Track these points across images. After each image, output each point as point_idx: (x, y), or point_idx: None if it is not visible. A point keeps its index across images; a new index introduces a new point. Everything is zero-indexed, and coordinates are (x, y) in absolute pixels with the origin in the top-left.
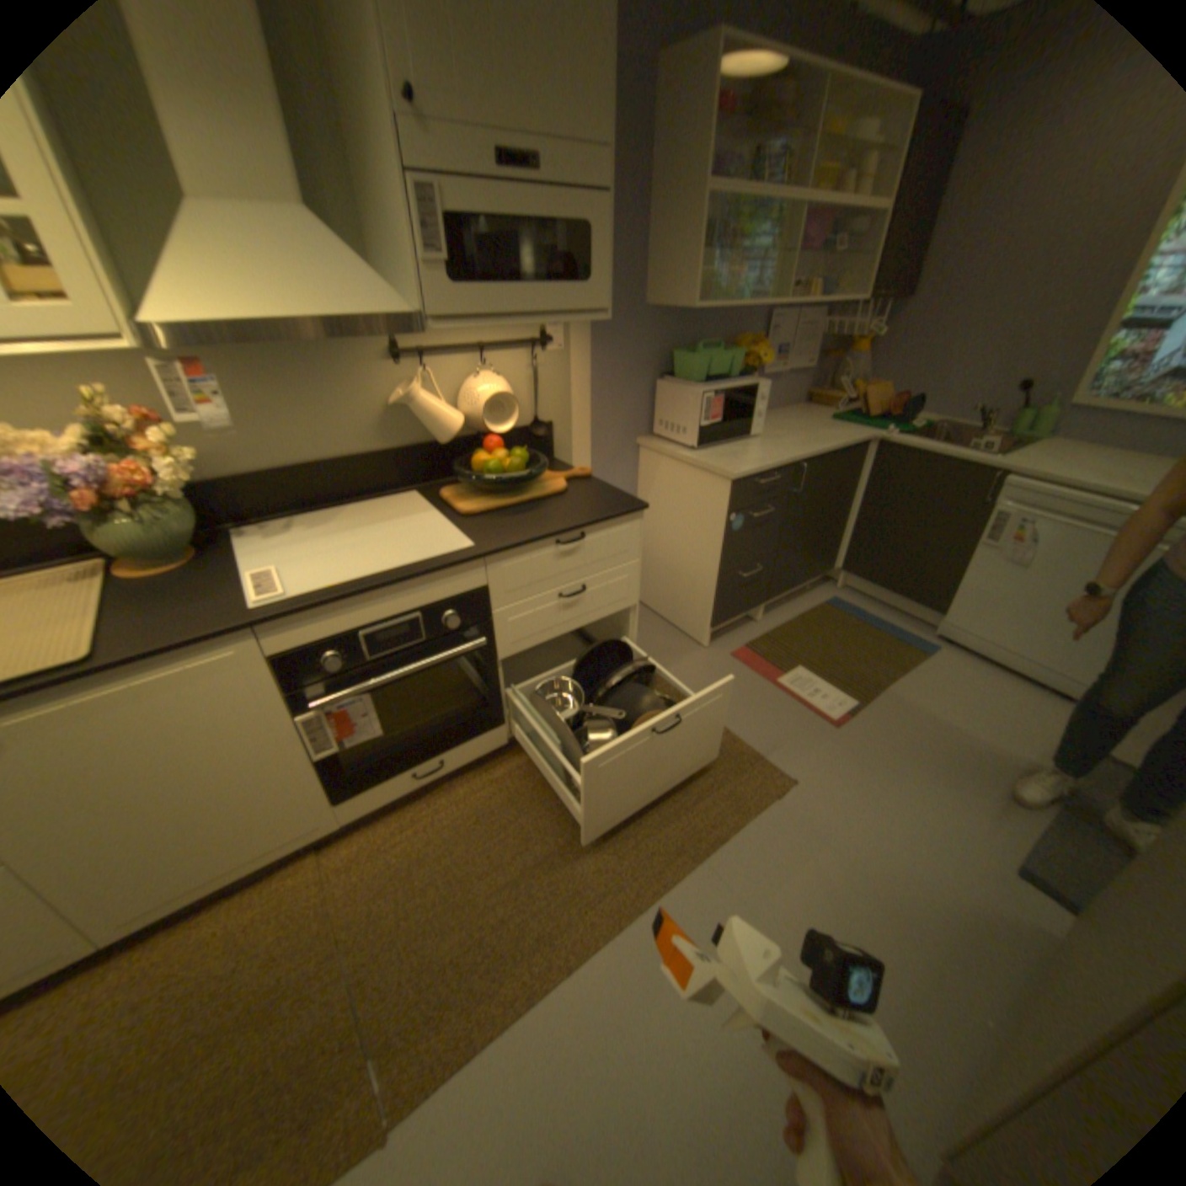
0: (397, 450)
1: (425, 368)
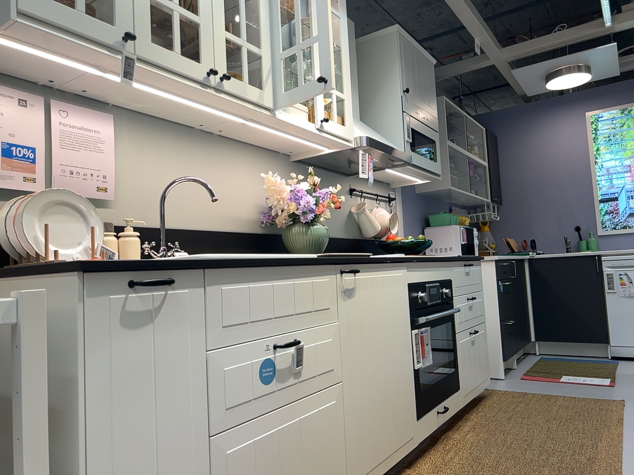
0: (351, 239)
1: (362, 199)
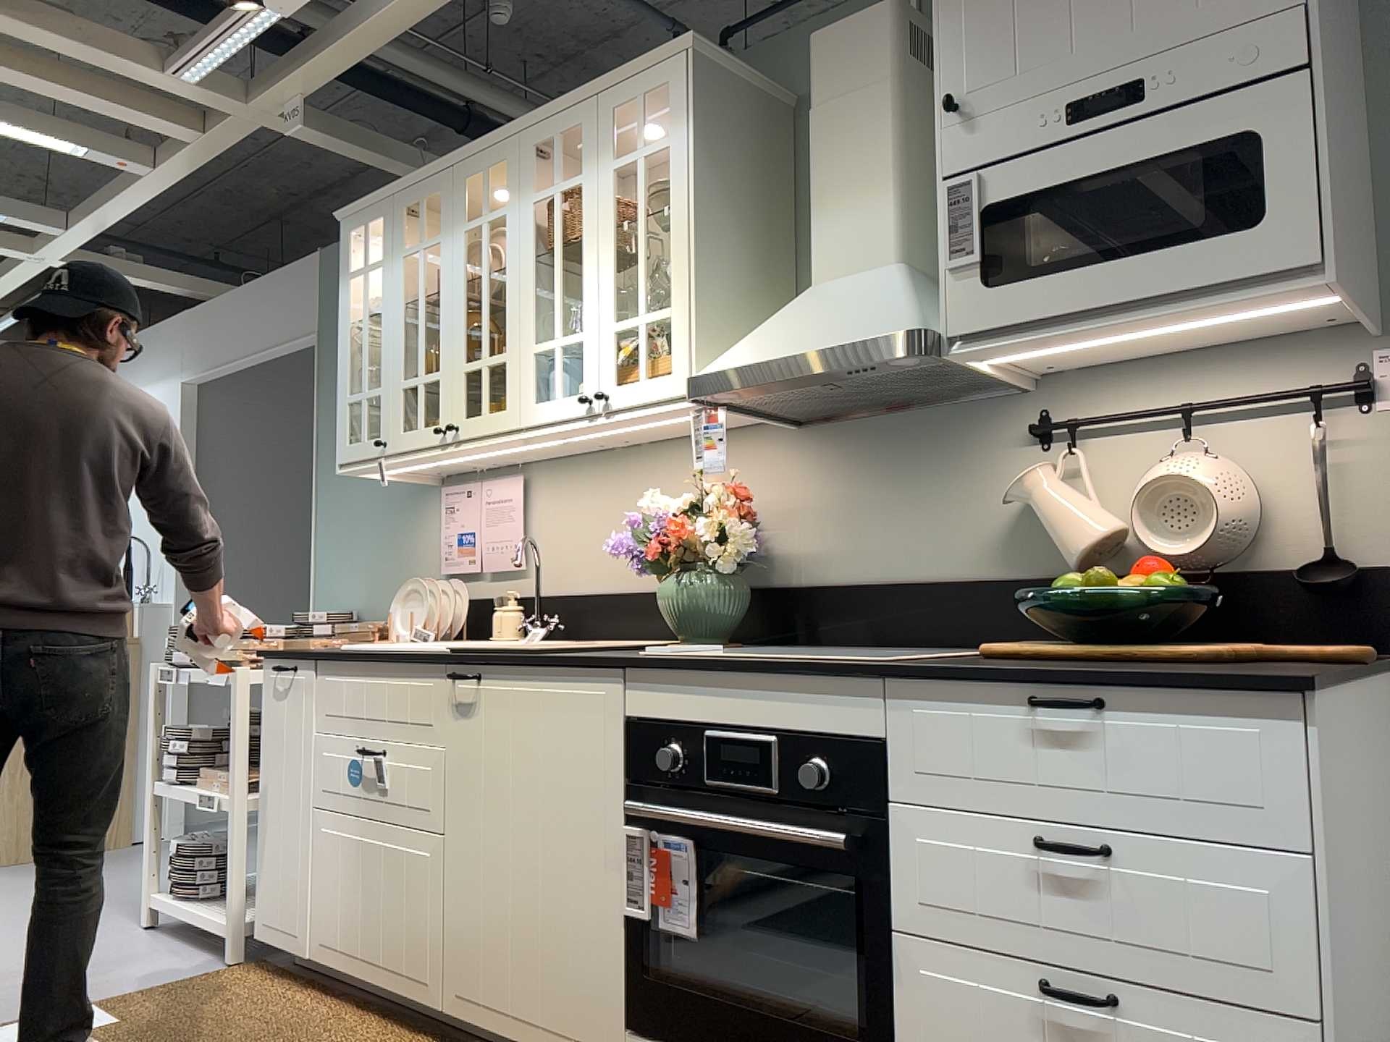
0: (1020, 579)
1: (1080, 448)
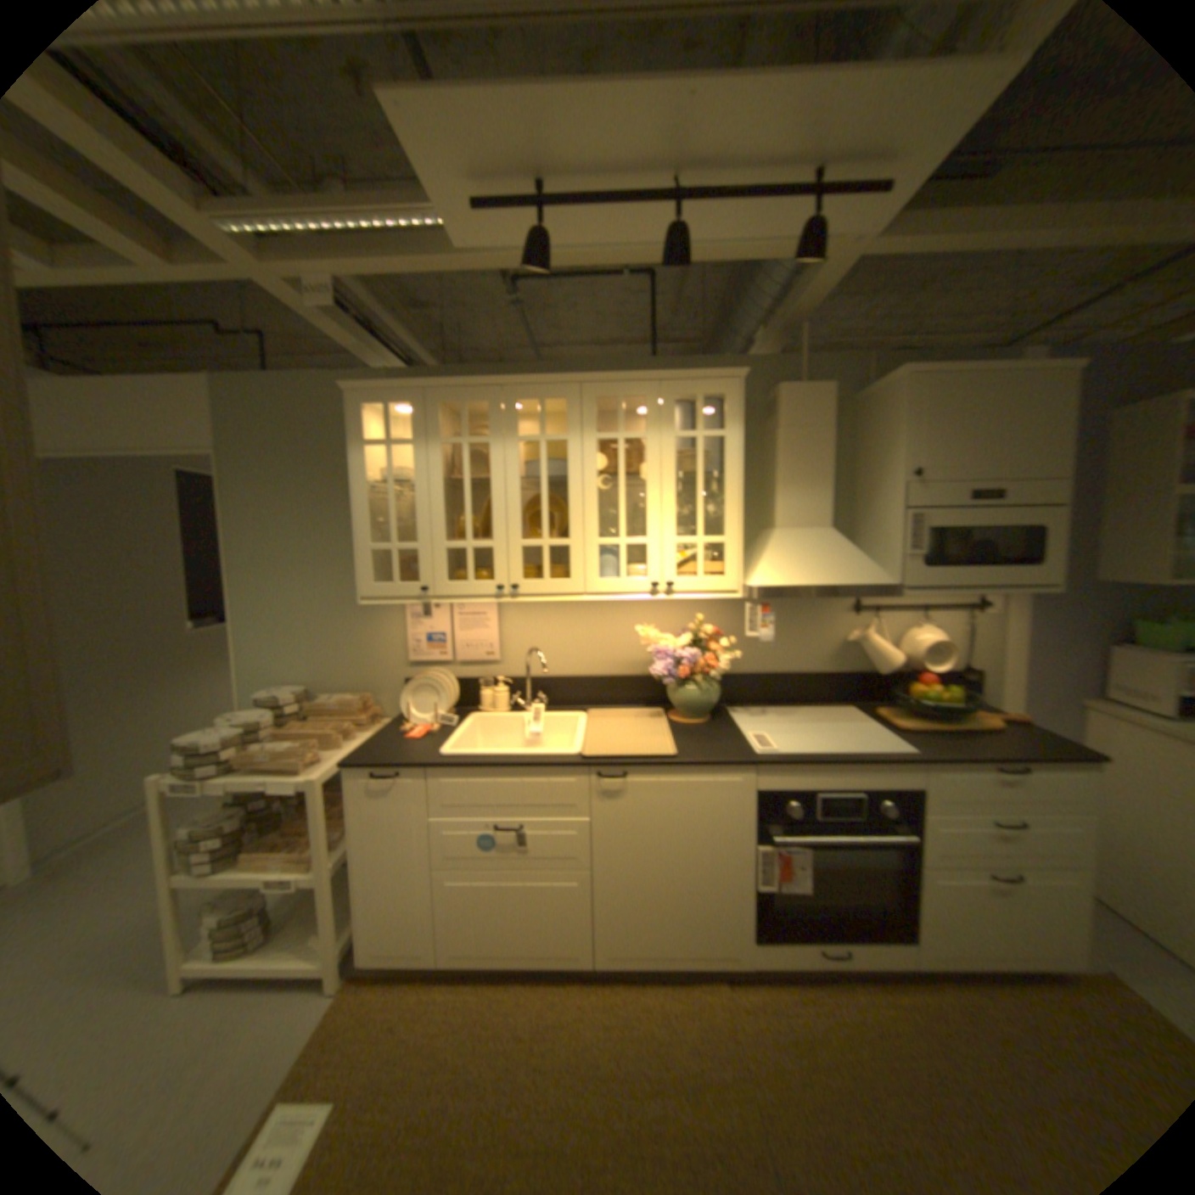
0: (842, 673)
1: (877, 618)
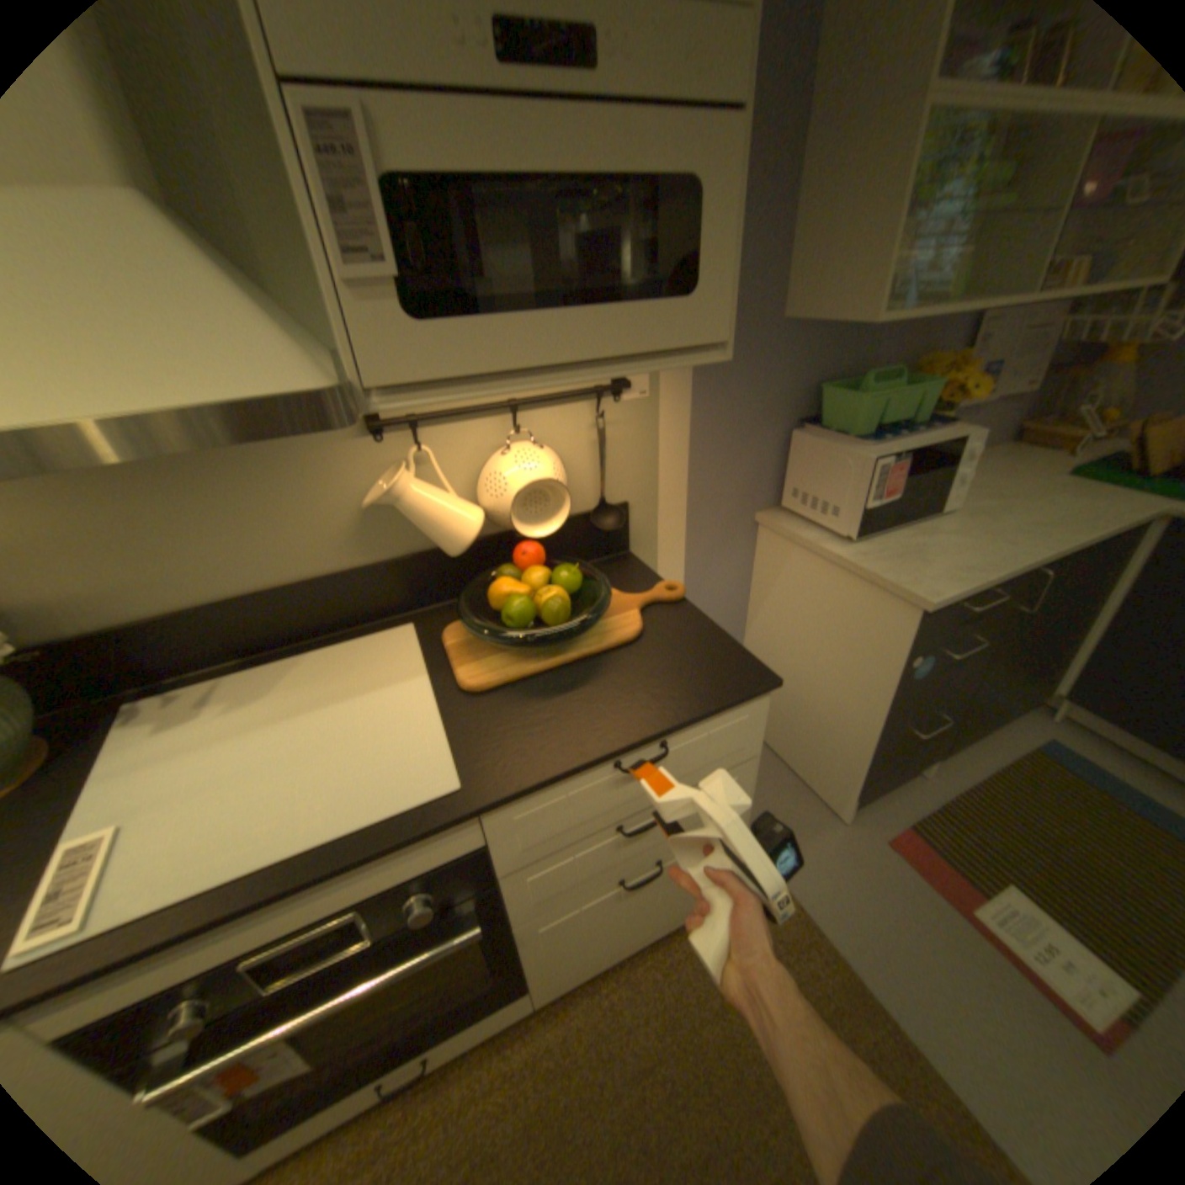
0: (384, 562)
1: (421, 441)
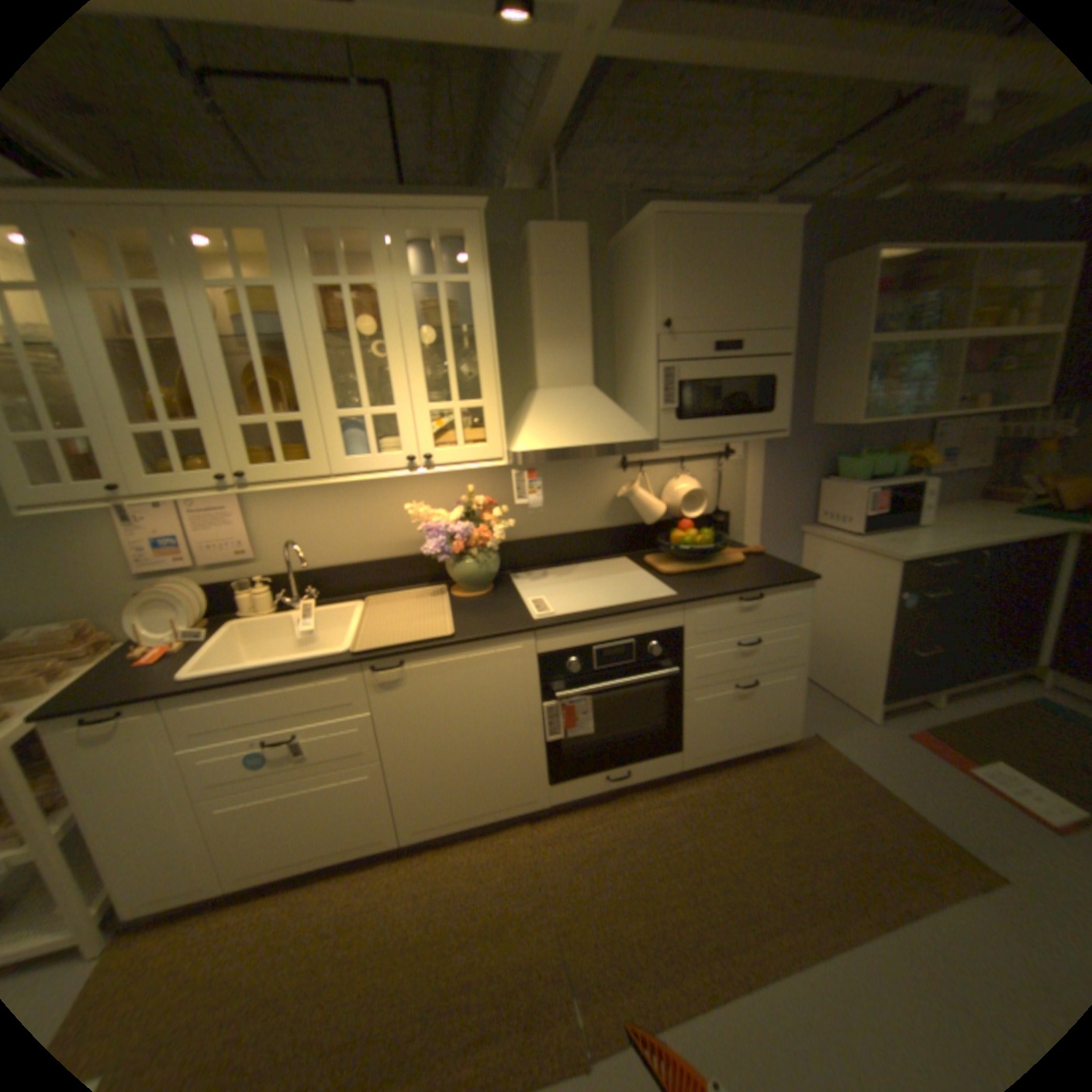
0: (616, 528)
1: (643, 473)
